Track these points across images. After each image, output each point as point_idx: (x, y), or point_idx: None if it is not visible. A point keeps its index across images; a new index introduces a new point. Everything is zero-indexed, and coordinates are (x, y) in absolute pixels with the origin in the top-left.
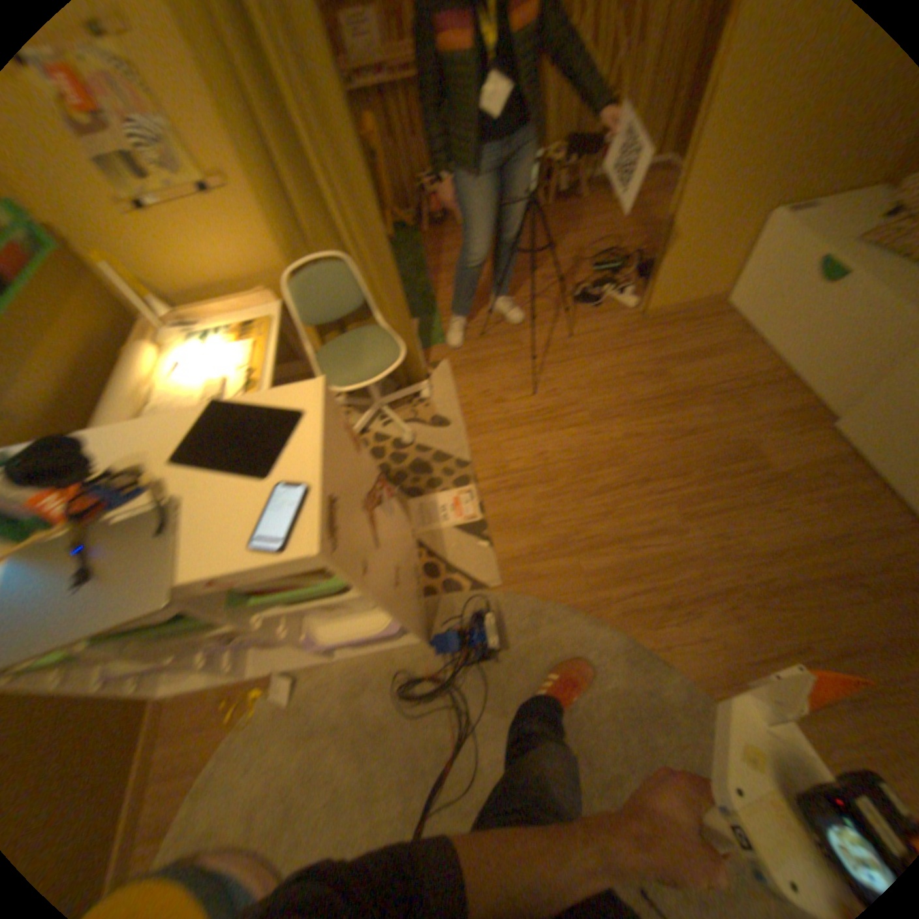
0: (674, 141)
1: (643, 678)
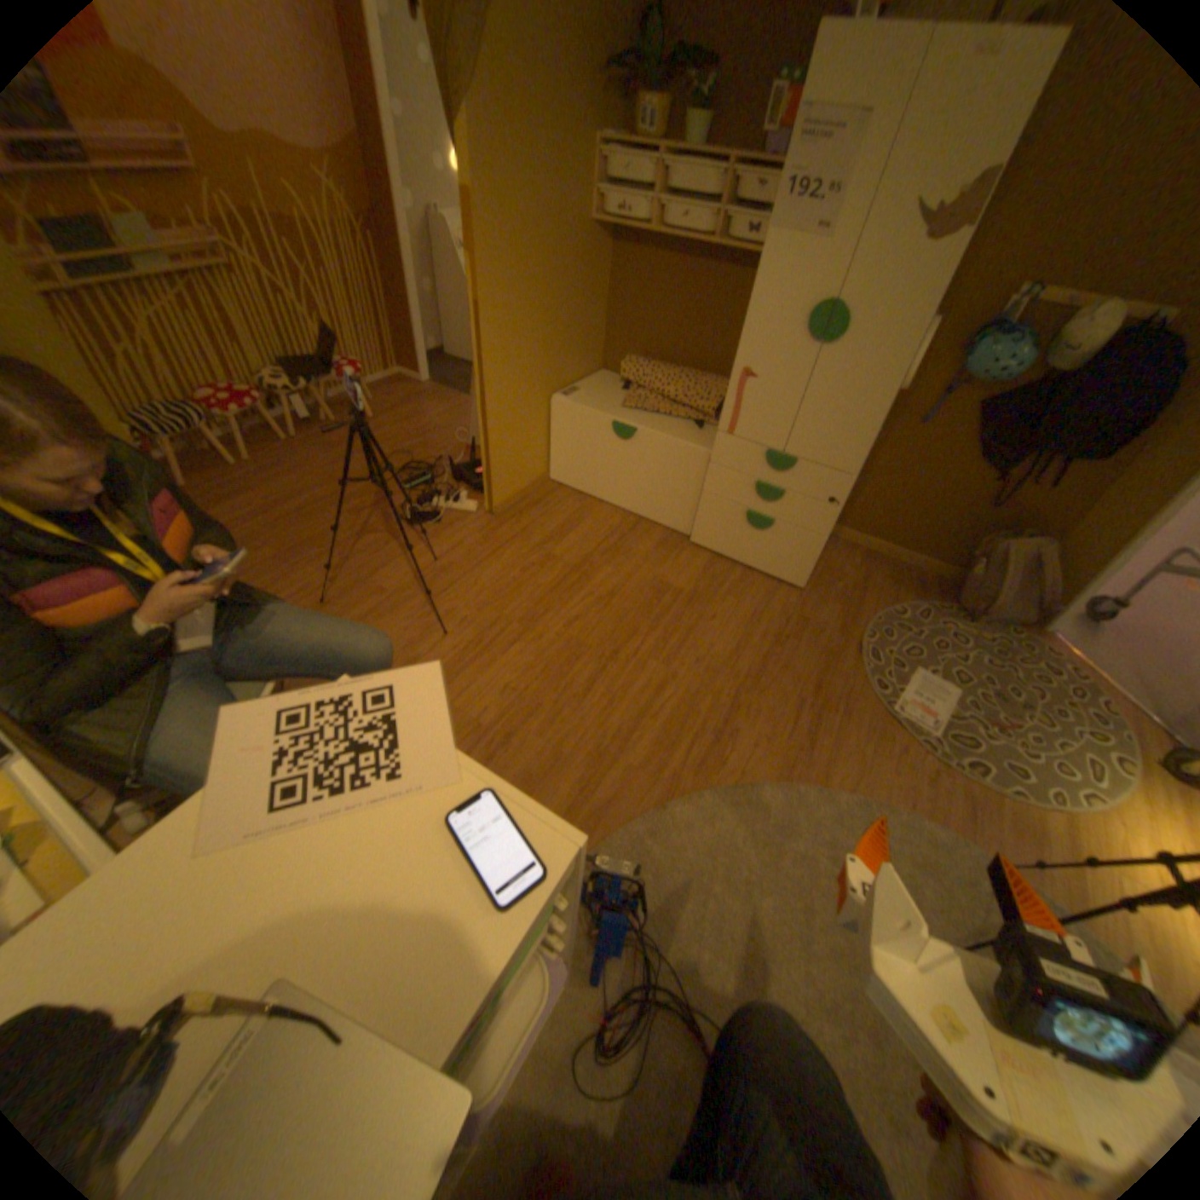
0: (396, 357)
1: (749, 811)
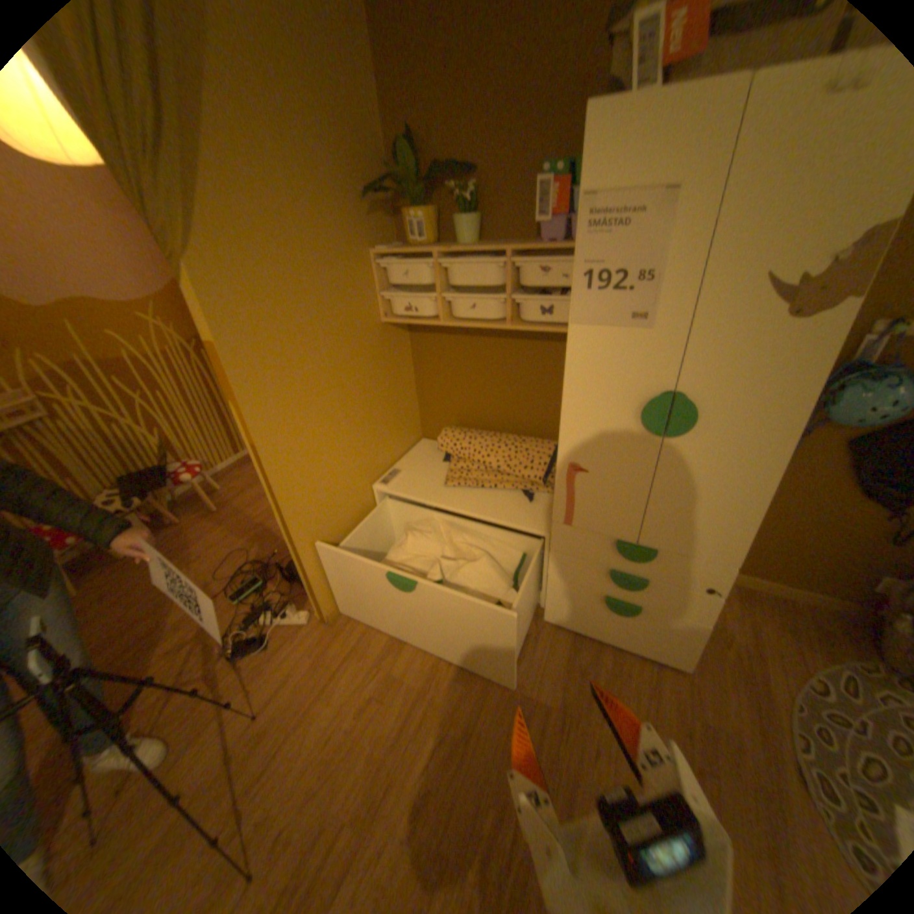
0: None
1: None
